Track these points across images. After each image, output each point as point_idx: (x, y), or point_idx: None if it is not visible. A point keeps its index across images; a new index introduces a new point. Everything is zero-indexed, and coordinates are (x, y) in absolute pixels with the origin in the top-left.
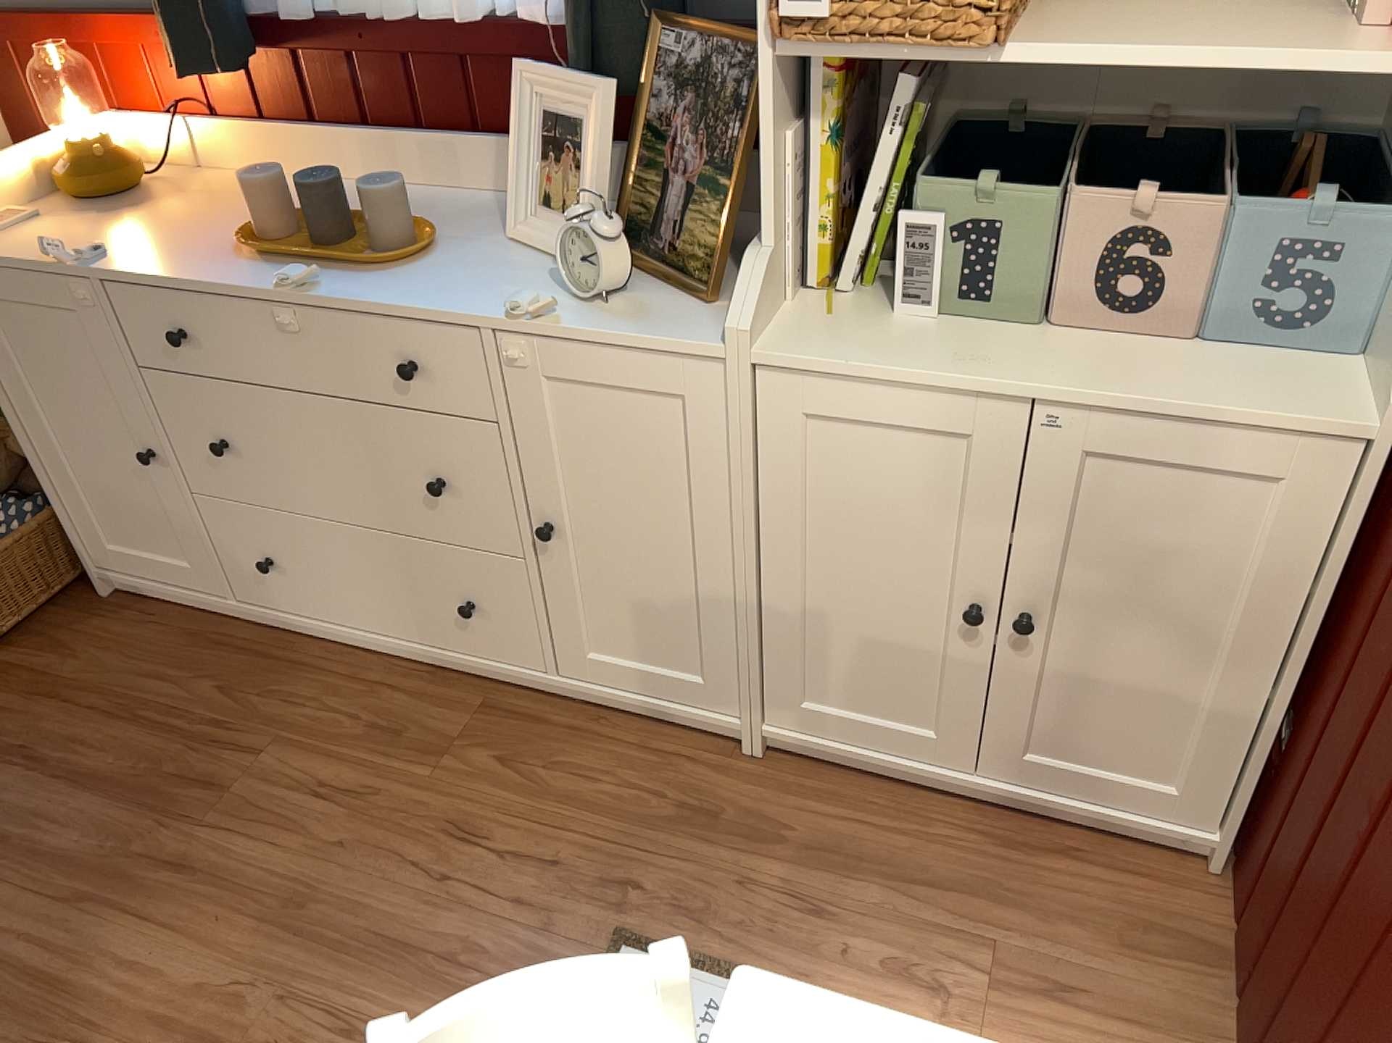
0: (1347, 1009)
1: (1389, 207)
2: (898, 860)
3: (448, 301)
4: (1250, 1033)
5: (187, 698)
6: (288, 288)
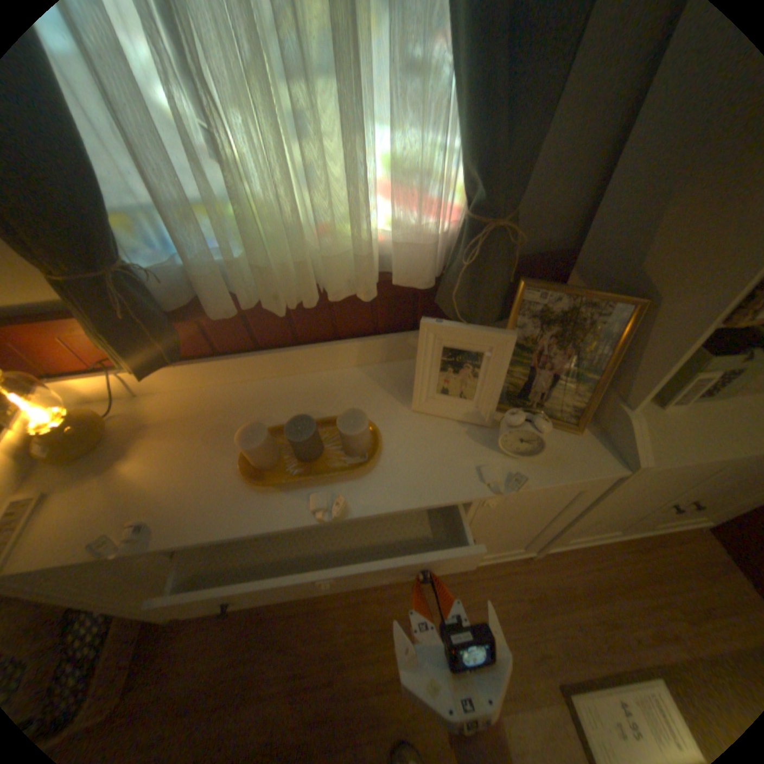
0: None
1: None
2: (622, 586)
3: (436, 486)
4: None
5: (262, 675)
6: (326, 522)
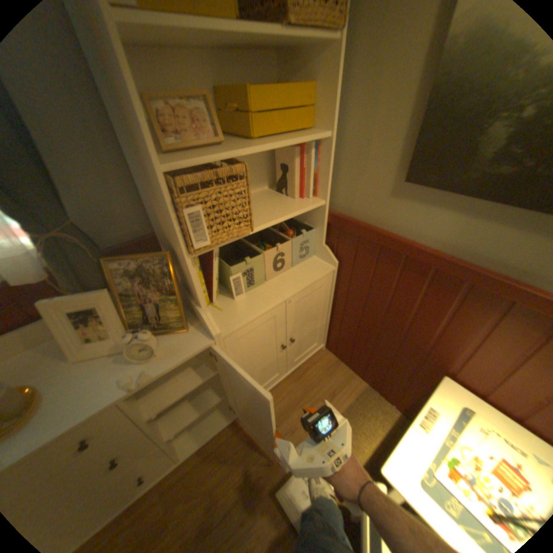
0: (401, 360)
1: (310, 227)
2: (292, 405)
3: (82, 410)
4: (364, 372)
5: None
6: None
